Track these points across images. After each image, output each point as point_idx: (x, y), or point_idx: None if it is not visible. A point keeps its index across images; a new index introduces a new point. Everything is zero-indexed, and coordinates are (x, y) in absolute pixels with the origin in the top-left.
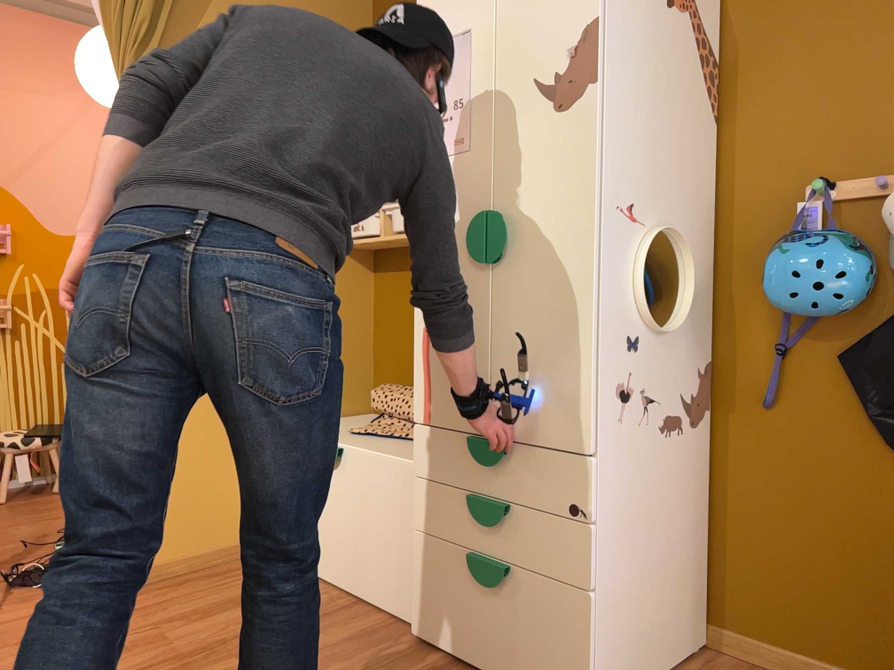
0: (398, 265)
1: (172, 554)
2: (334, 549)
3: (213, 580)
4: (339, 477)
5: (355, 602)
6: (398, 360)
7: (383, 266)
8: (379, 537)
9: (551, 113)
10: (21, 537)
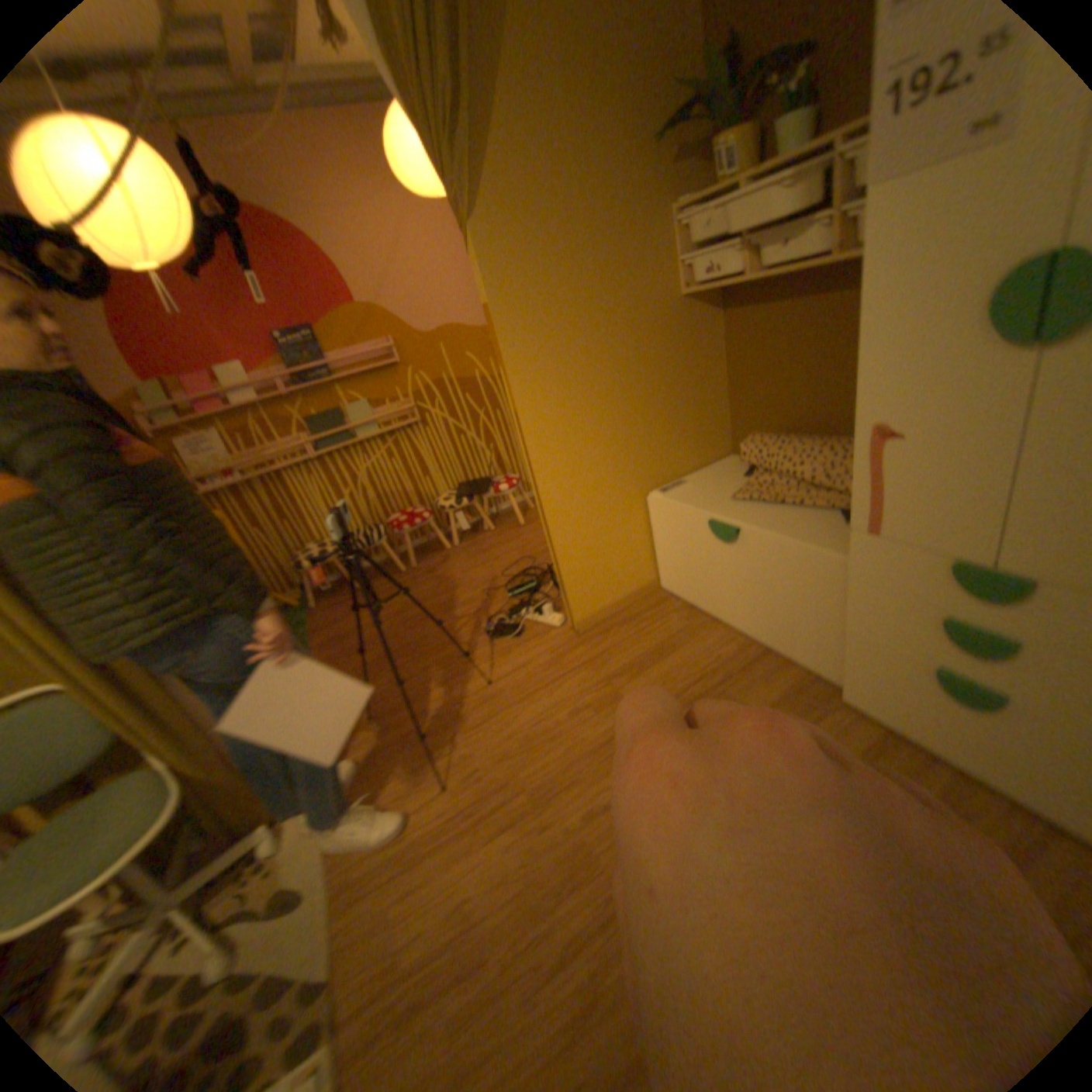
0: (758, 295)
1: (596, 604)
2: (735, 602)
3: (633, 623)
4: (738, 548)
5: (765, 648)
6: (762, 400)
7: (736, 299)
8: (792, 607)
9: None
10: (481, 579)
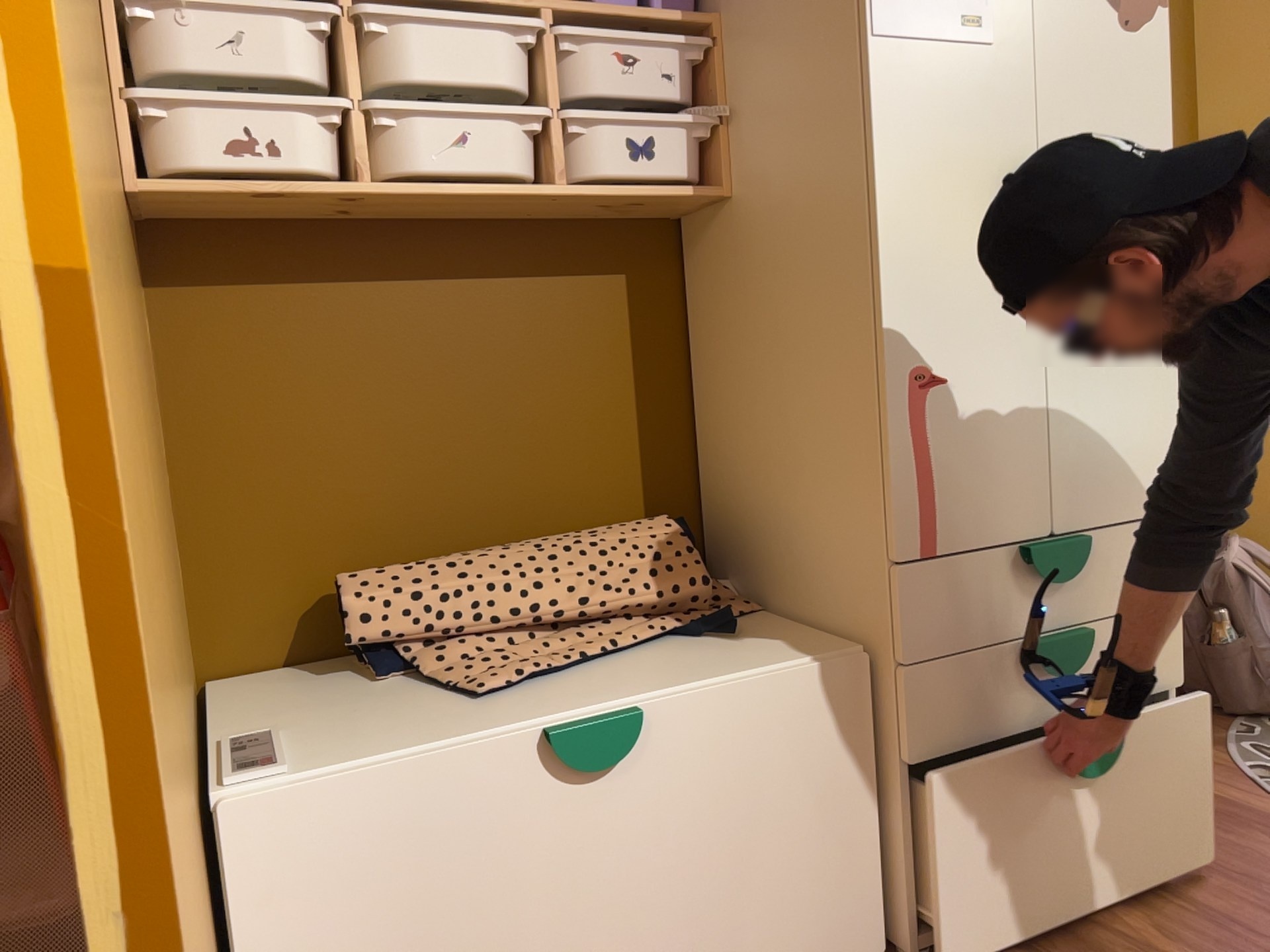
0: (269, 270)
1: None
2: None
3: None
4: (630, 785)
5: None
6: (299, 515)
7: (198, 272)
8: (776, 847)
9: (1115, 29)
10: None
